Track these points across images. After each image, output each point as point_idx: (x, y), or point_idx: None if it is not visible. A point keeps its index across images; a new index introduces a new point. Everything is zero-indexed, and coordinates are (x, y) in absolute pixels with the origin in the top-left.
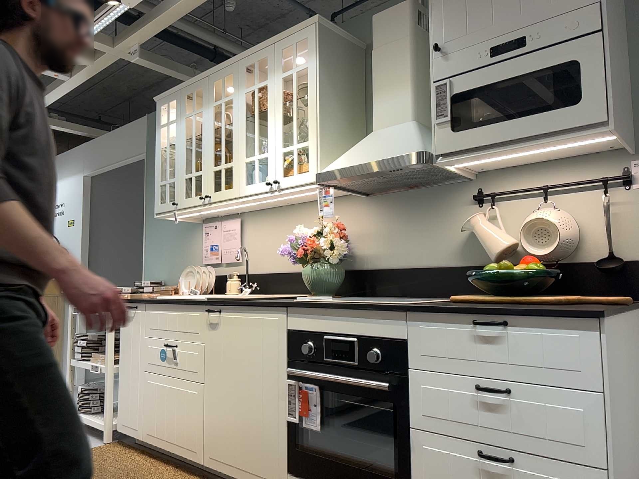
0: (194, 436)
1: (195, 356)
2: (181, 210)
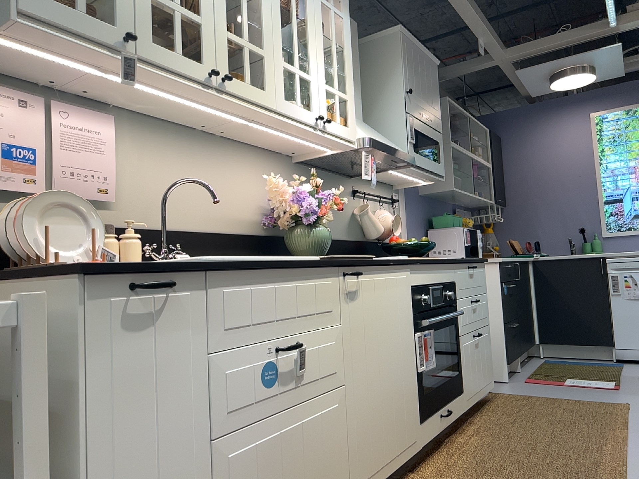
0: (338, 476)
1: (331, 350)
2: (136, 62)
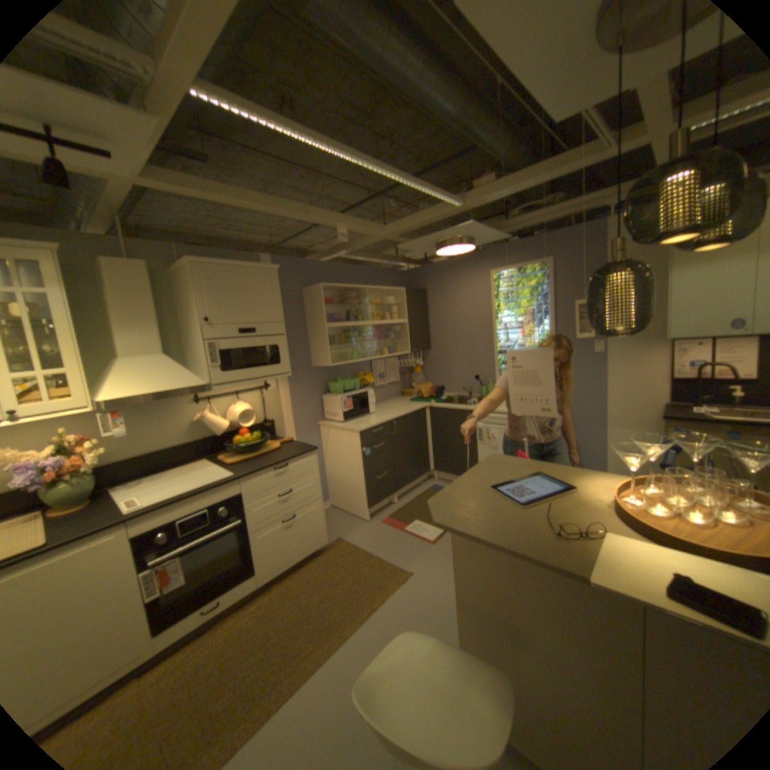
0: None
1: None
2: None
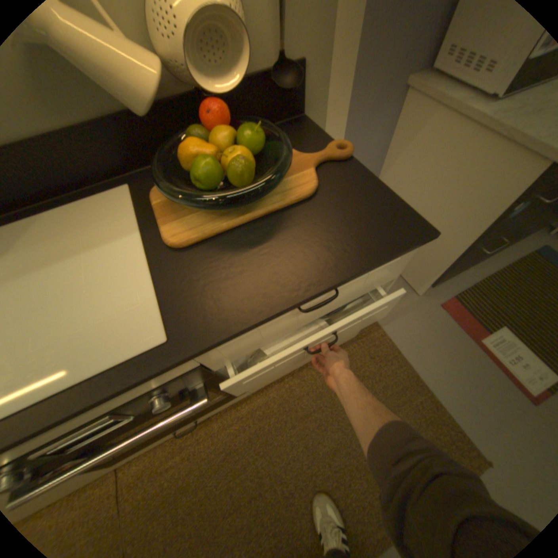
0: None
1: None
2: None
